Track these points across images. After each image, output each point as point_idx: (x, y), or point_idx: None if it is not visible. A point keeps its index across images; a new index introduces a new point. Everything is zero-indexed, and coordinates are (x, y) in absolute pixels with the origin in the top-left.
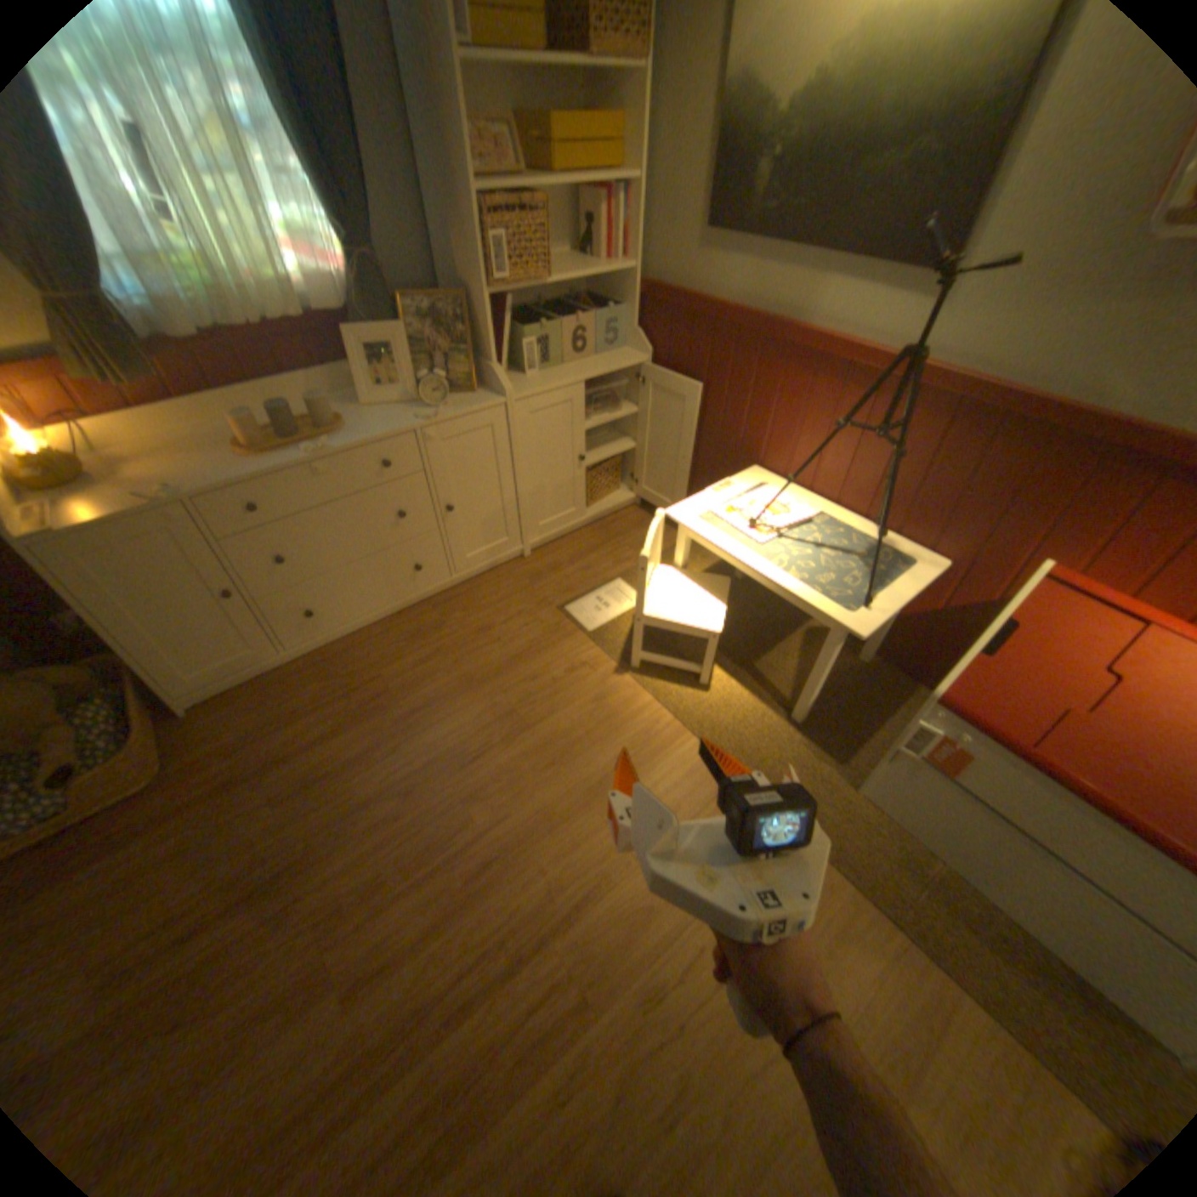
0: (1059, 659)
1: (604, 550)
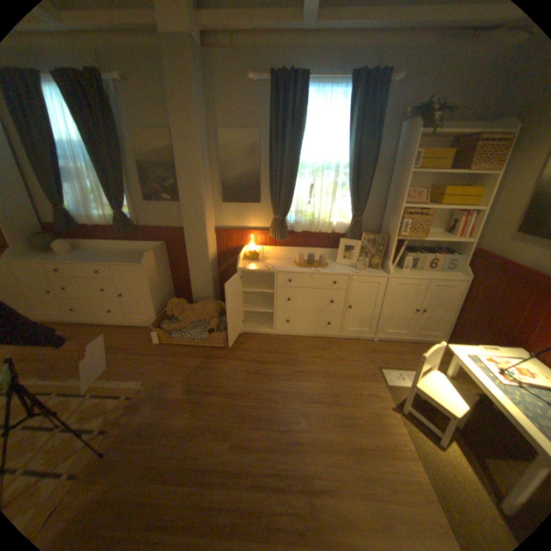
0: None
1: (415, 357)
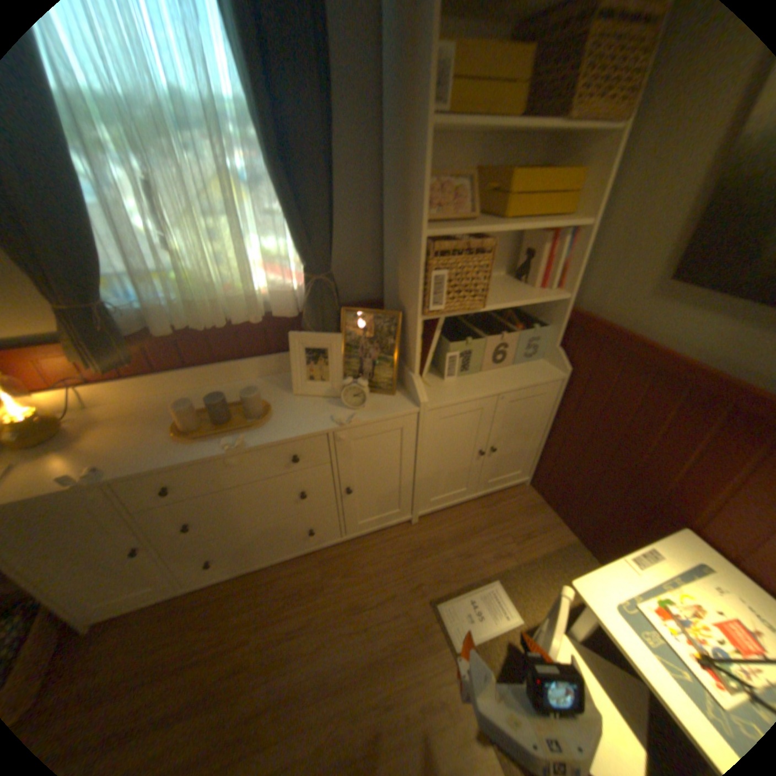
0: None
1: (488, 535)
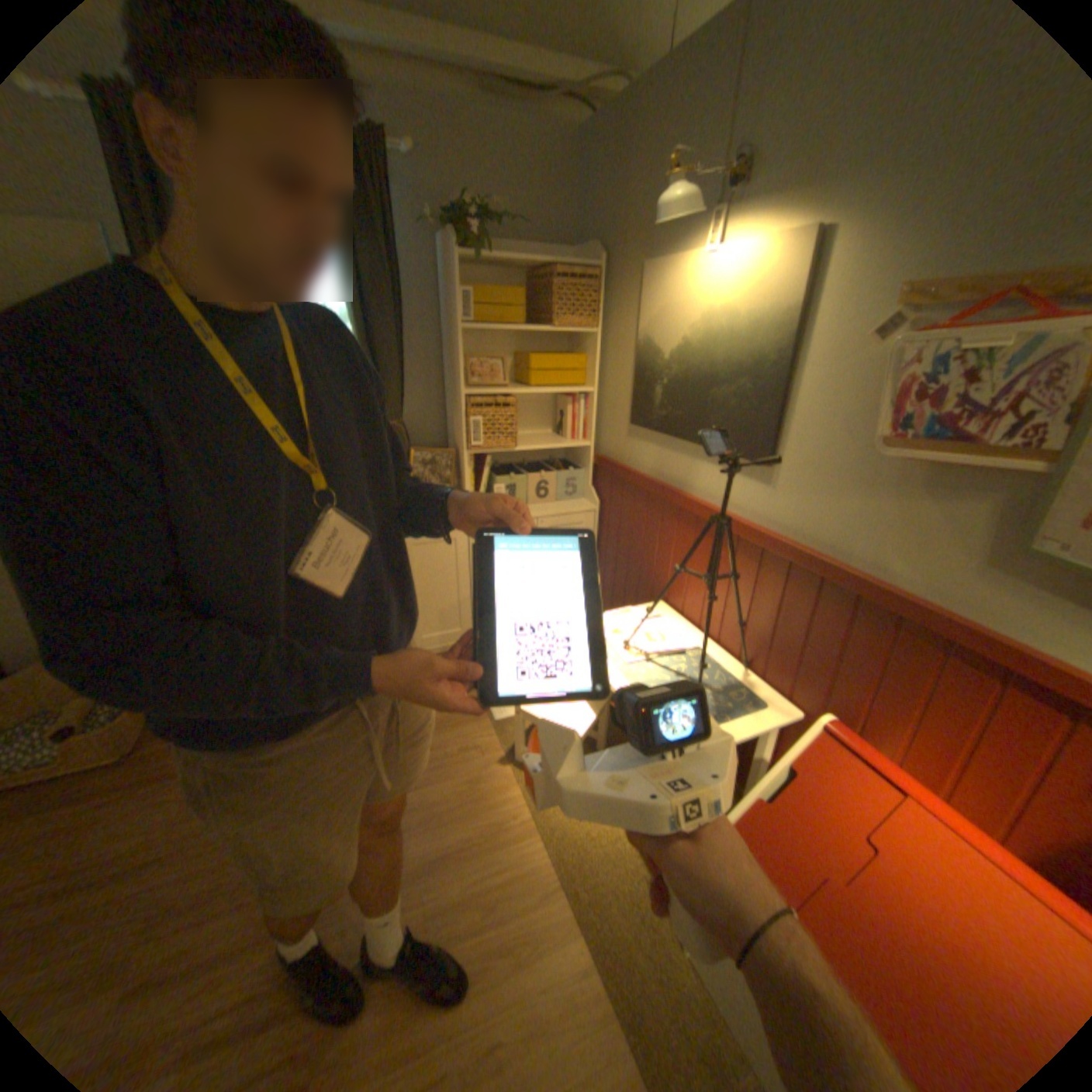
0: (827, 820)
1: None
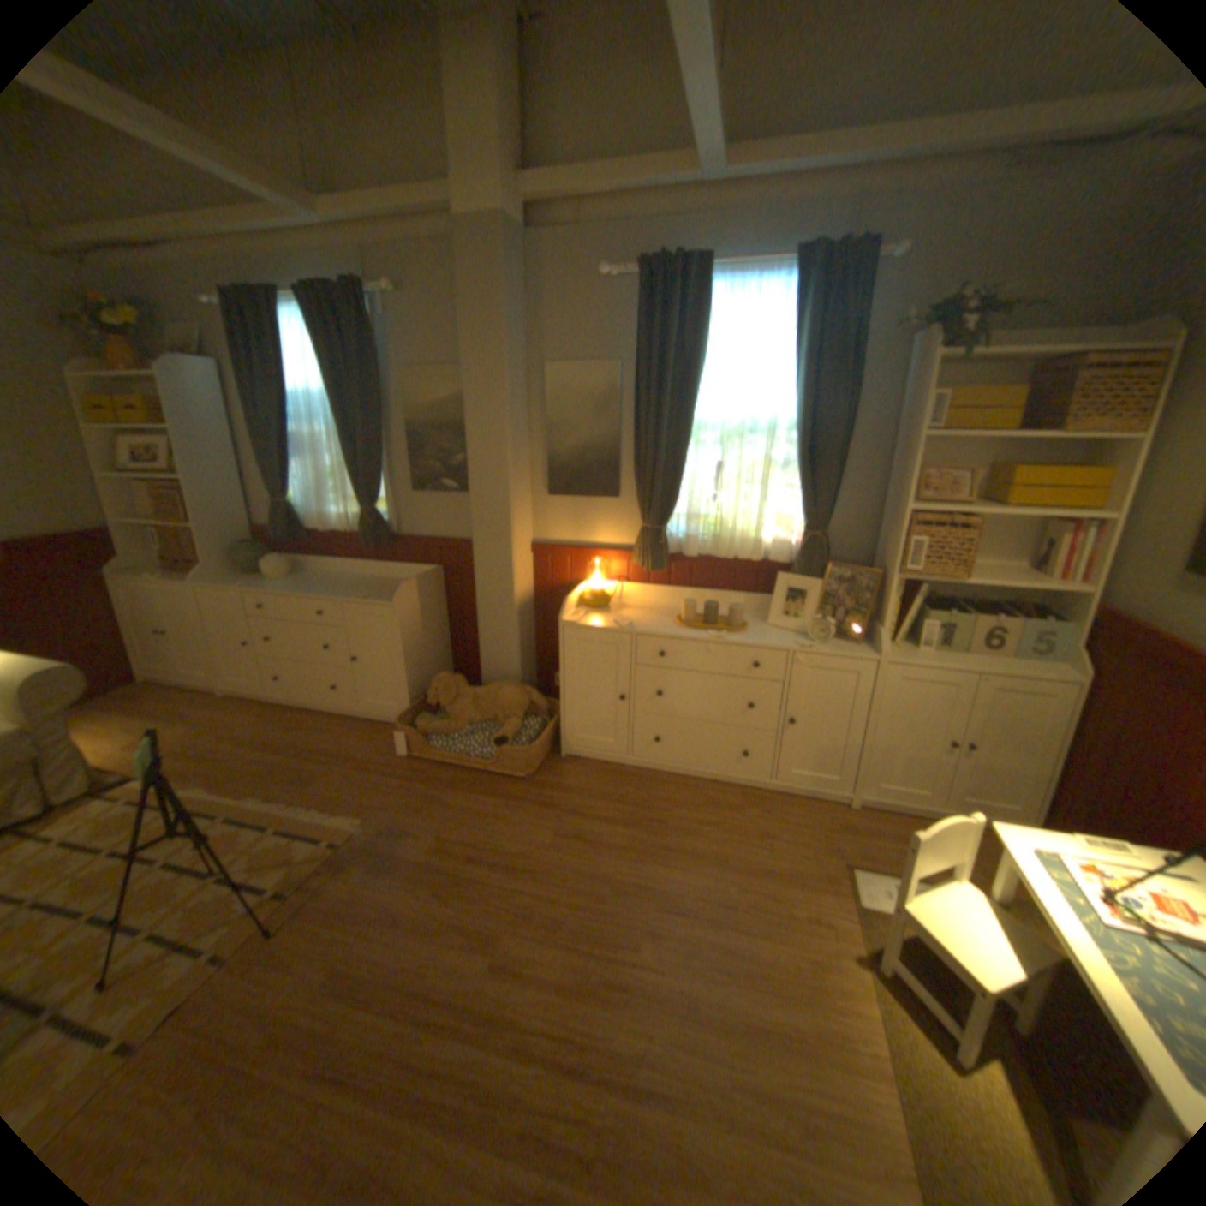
0: None
1: None
